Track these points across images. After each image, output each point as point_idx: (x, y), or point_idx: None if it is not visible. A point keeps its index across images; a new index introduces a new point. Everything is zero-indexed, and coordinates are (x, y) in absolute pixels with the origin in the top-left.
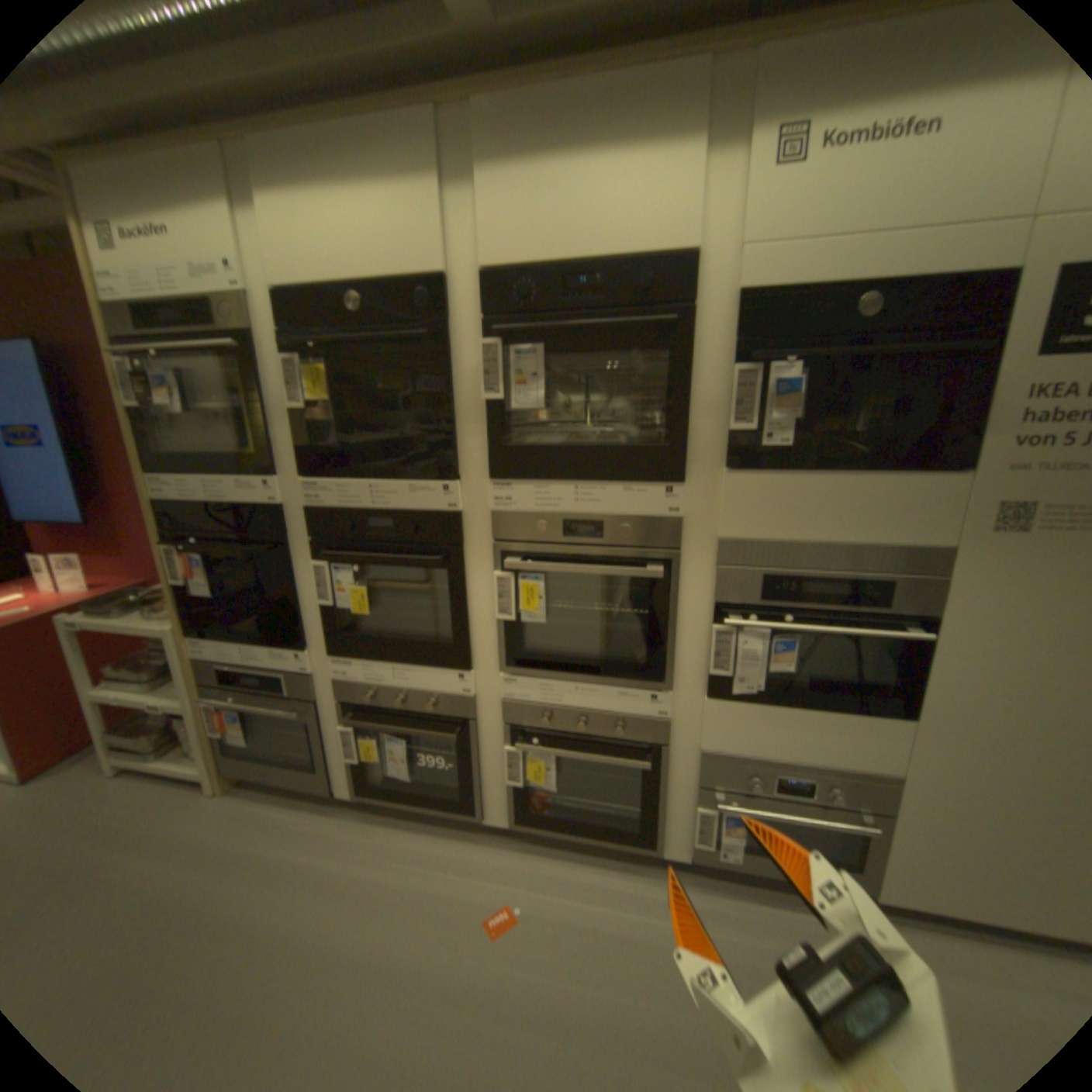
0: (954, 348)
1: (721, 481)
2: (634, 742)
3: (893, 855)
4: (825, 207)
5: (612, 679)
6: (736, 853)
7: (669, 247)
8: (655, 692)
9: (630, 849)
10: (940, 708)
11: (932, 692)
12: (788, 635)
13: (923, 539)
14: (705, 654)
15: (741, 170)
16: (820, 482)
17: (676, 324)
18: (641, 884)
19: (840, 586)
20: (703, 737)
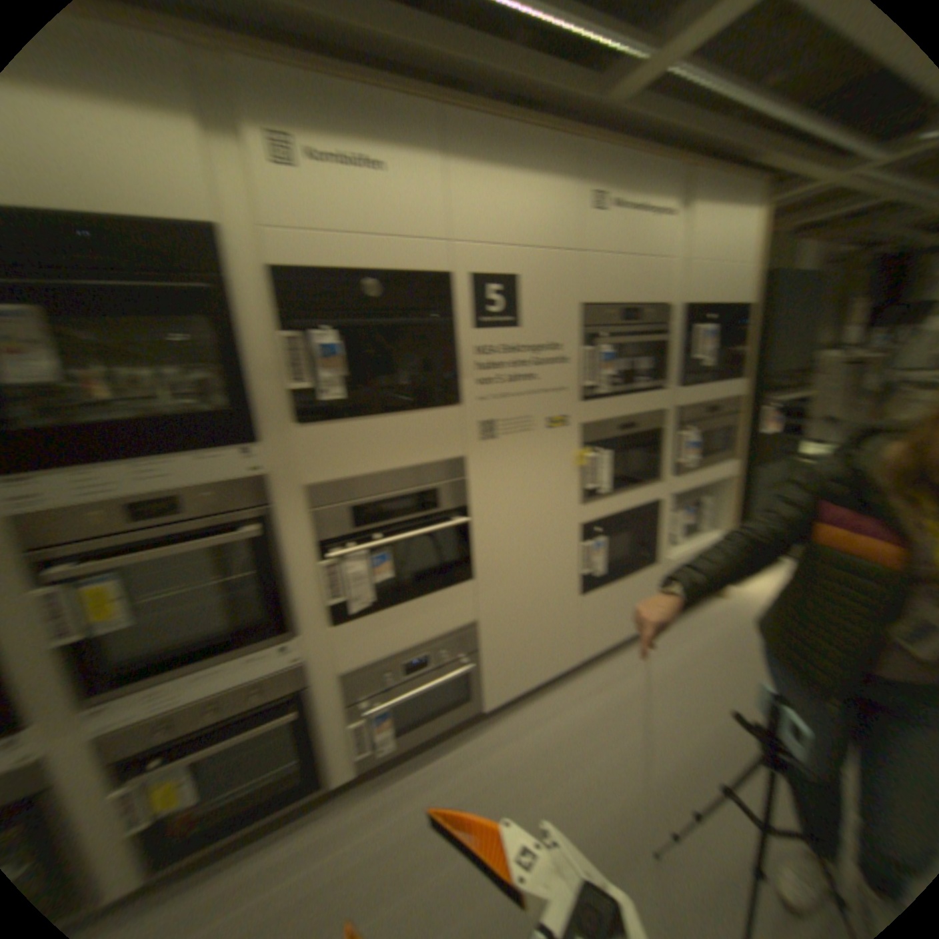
0: (426, 324)
1: (287, 436)
2: (266, 703)
3: (479, 677)
4: (315, 207)
5: (224, 654)
6: (382, 745)
7: (173, 215)
8: (275, 646)
9: (290, 806)
10: (478, 566)
11: (472, 556)
12: (375, 550)
13: (441, 456)
14: (313, 591)
15: (233, 158)
16: (367, 426)
17: (202, 292)
18: (309, 832)
19: (401, 501)
20: (331, 665)
